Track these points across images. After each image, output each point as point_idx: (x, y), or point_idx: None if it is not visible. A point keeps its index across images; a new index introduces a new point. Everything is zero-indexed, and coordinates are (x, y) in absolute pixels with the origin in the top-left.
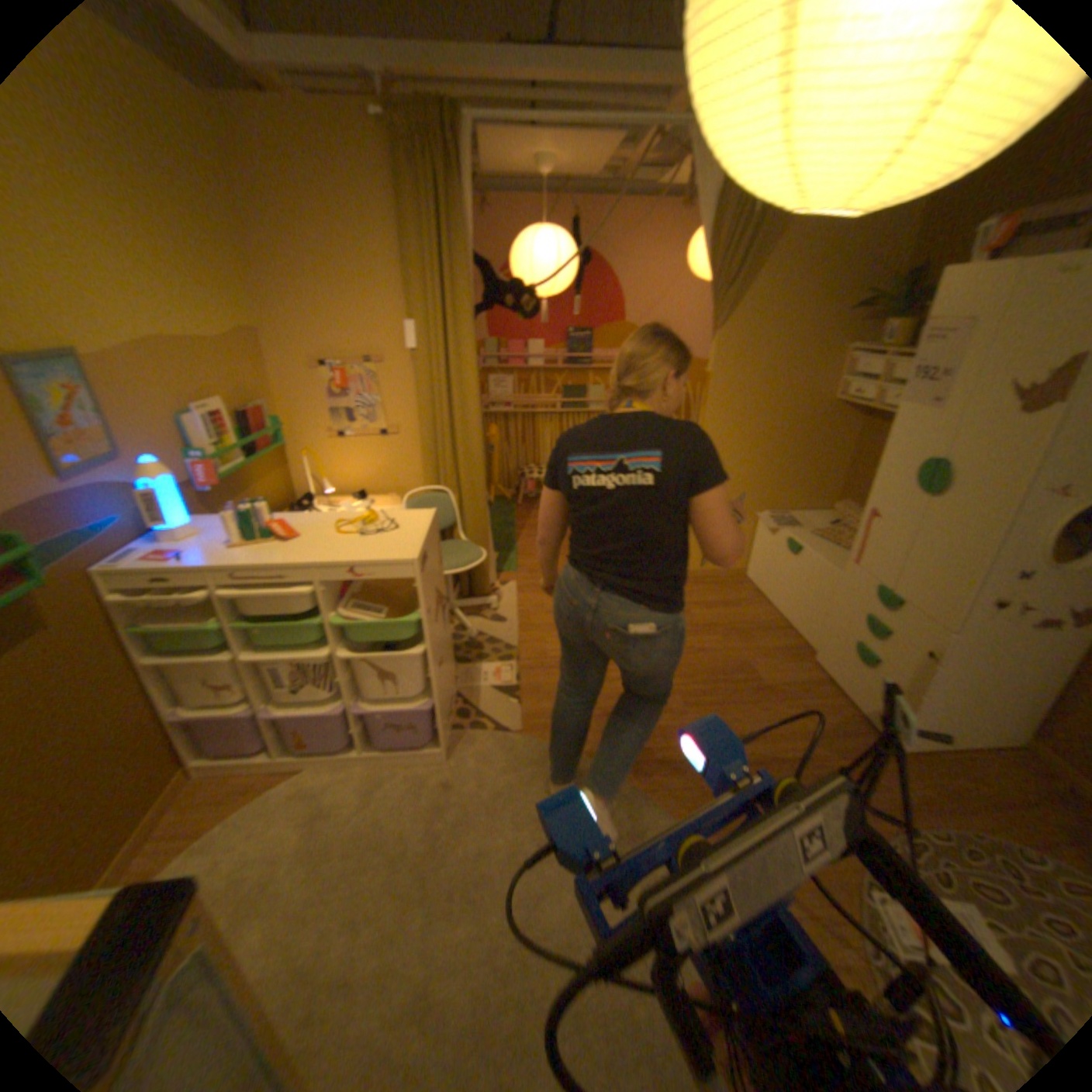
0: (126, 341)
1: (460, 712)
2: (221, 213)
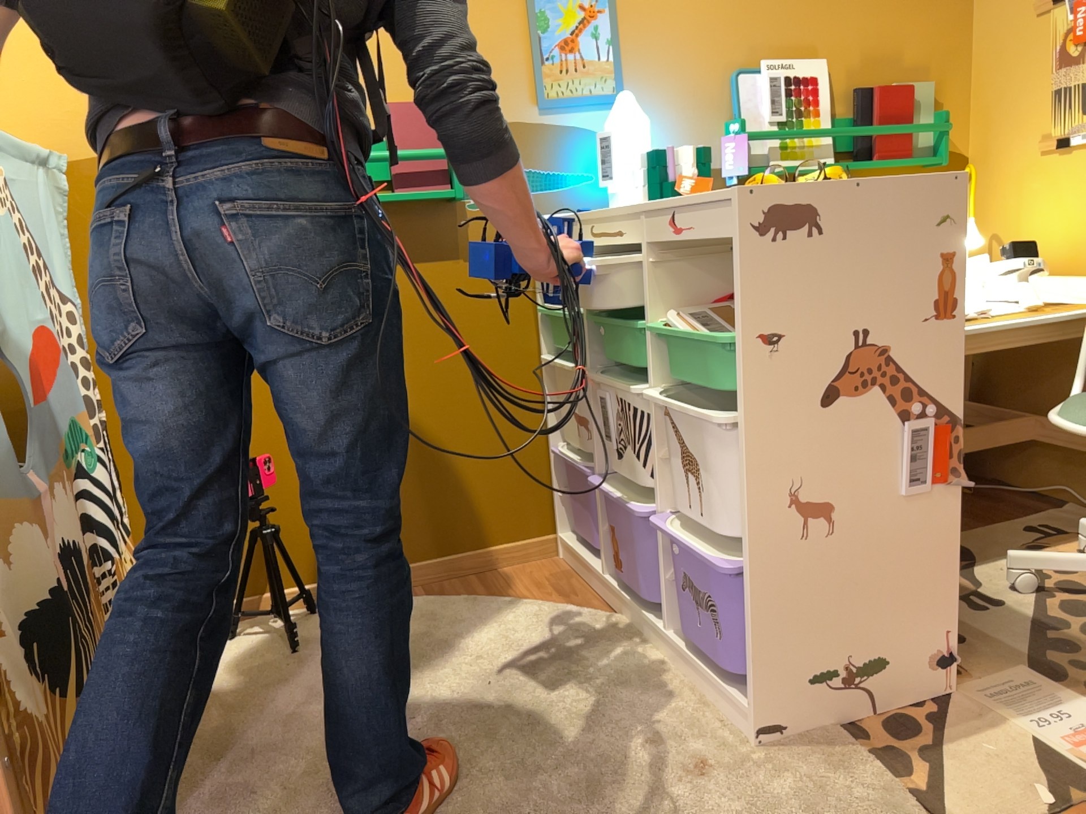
0: None
1: (894, 727)
2: None
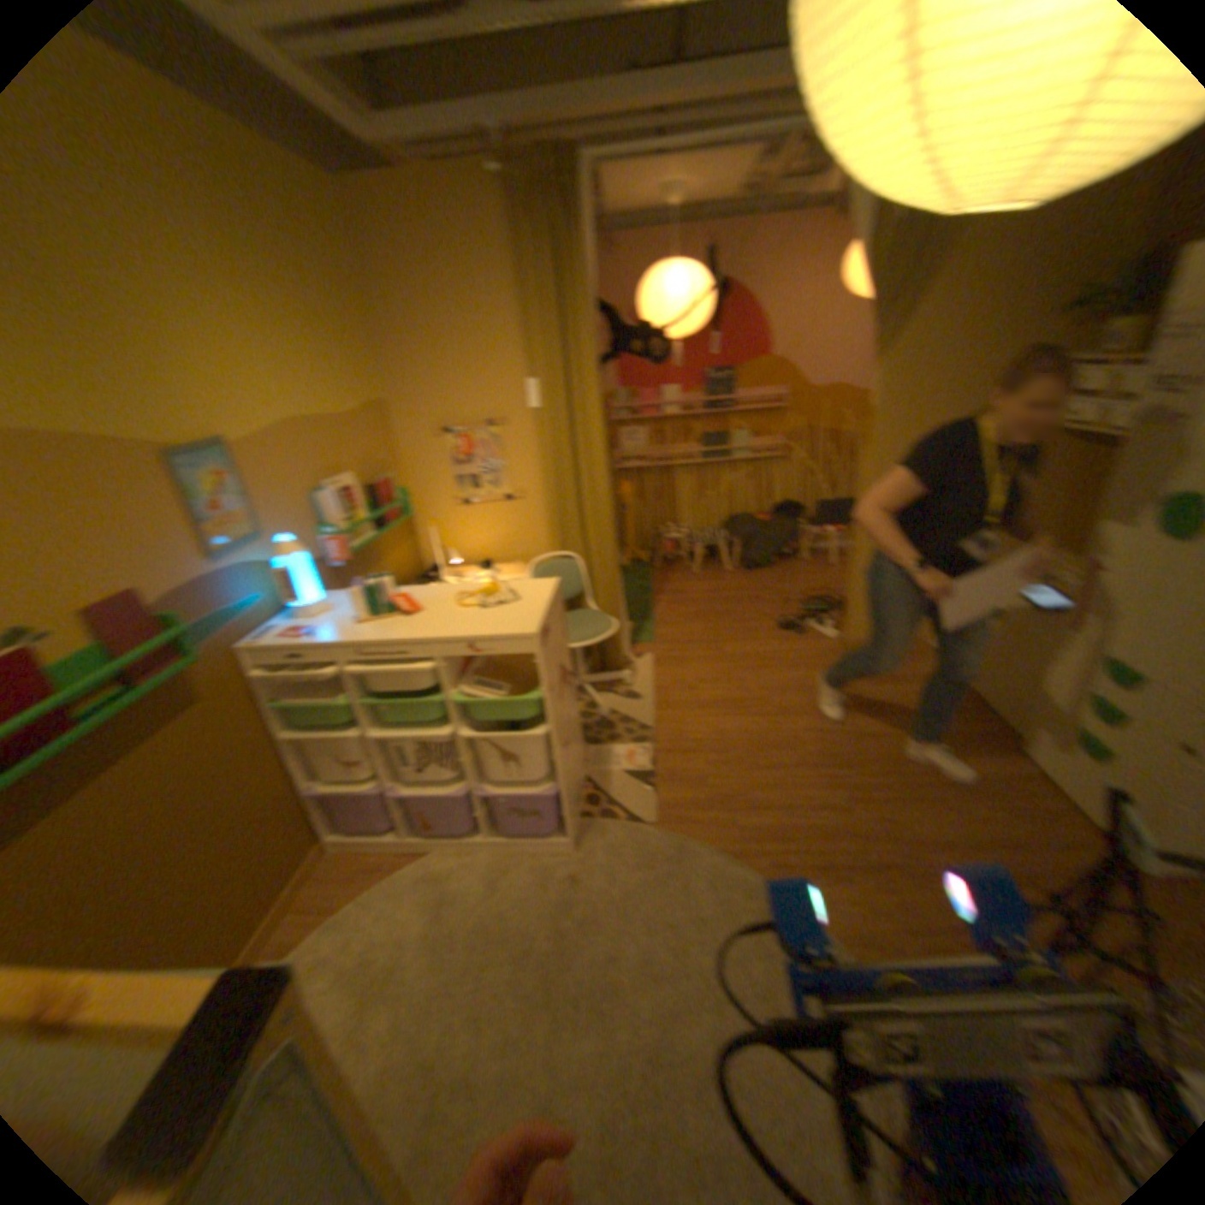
0: (259, 426)
1: (587, 799)
2: (345, 291)
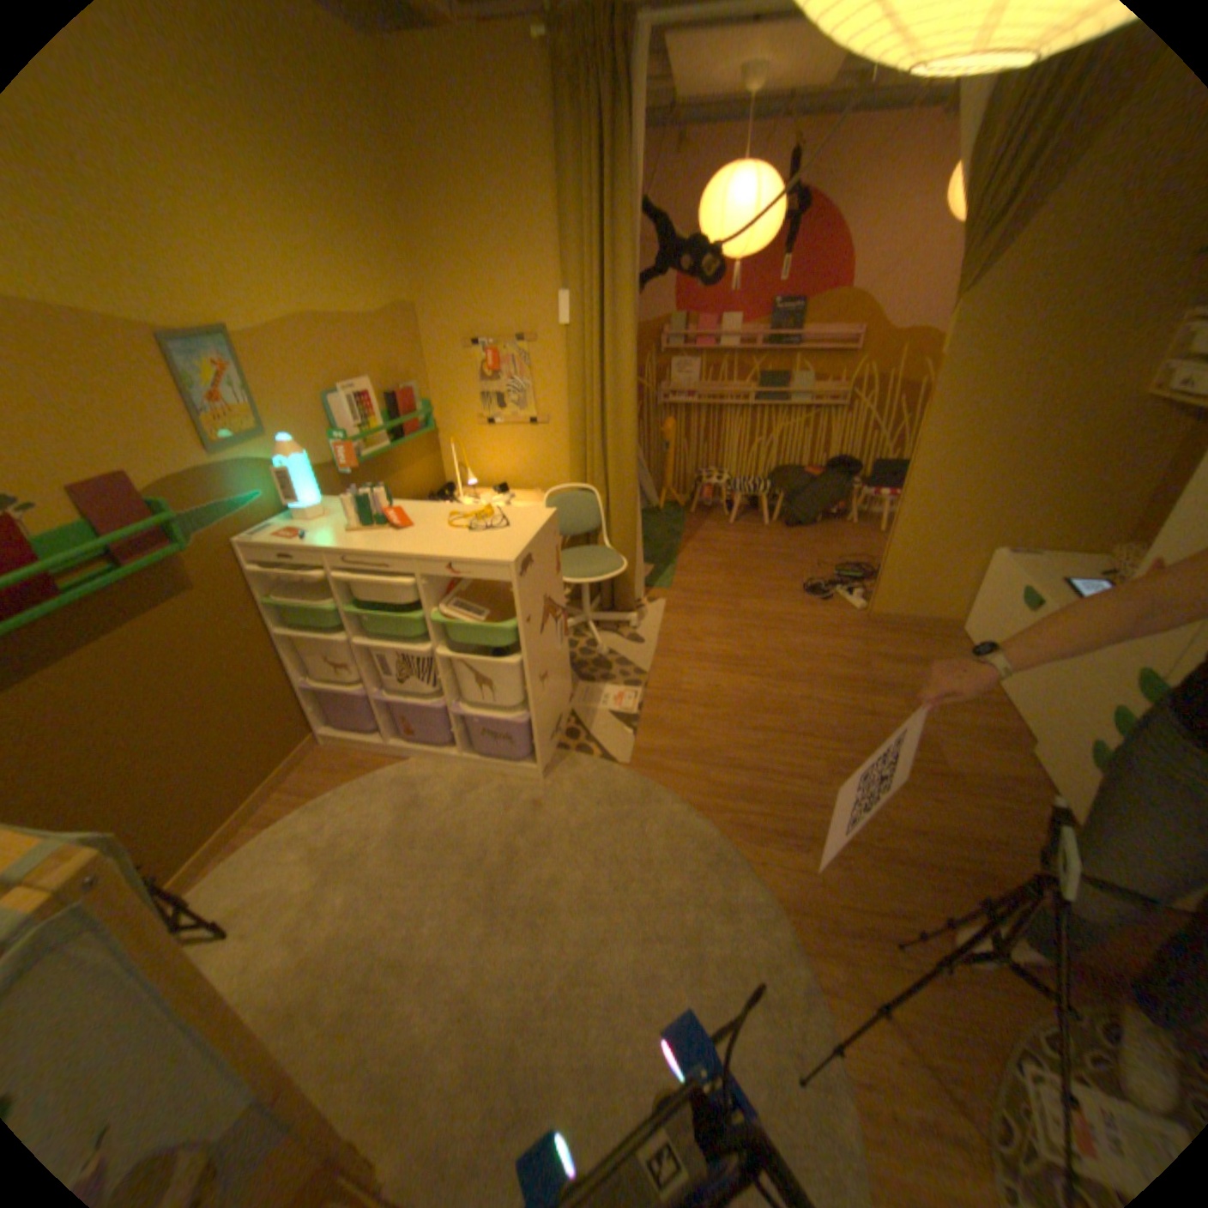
0: (273, 319)
1: (569, 732)
2: (381, 178)
